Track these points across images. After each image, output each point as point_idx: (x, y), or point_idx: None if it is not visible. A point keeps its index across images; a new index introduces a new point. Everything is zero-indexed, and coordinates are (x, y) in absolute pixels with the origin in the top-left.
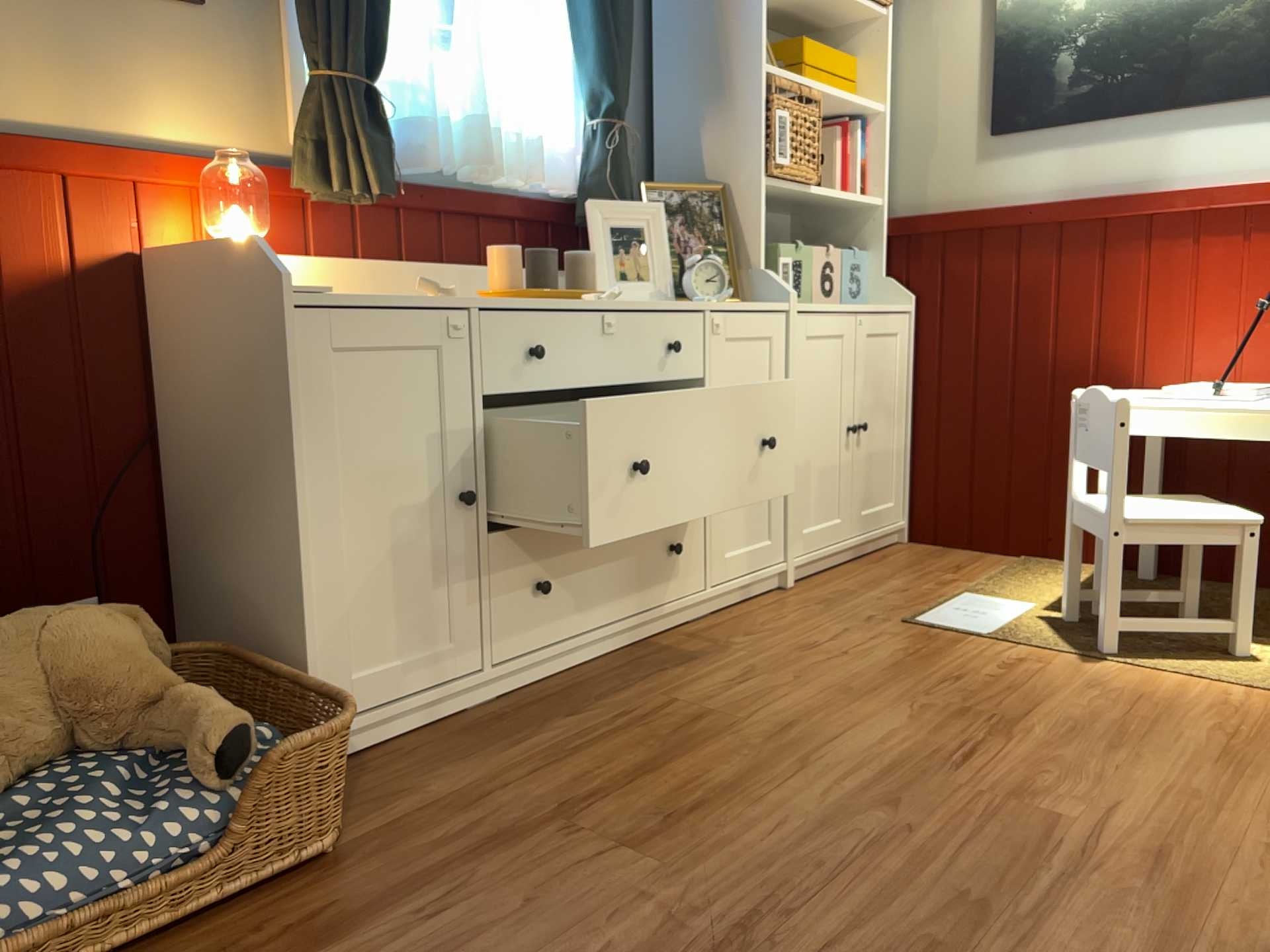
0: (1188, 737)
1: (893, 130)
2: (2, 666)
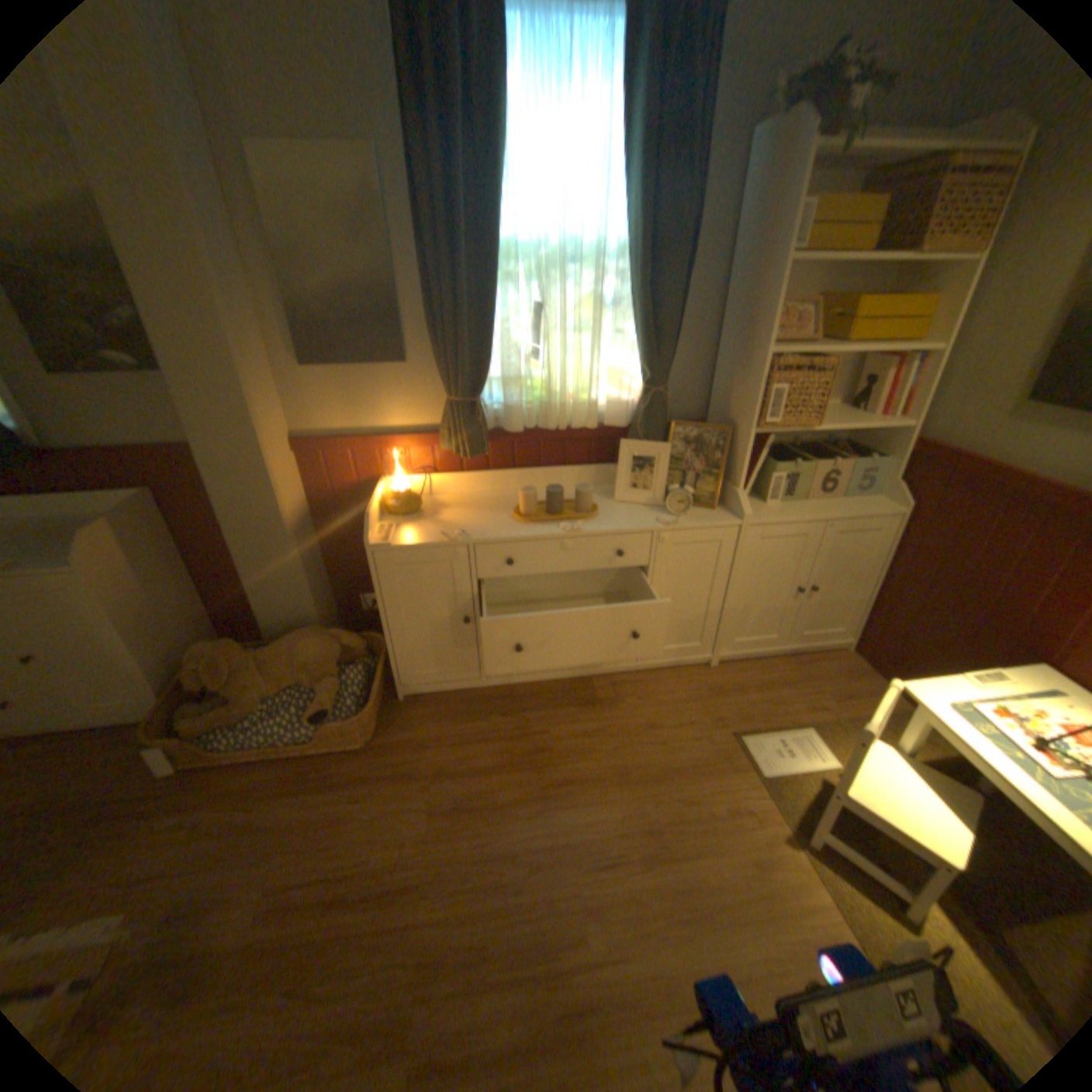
0: (743, 954)
1: (953, 363)
2: (282, 657)
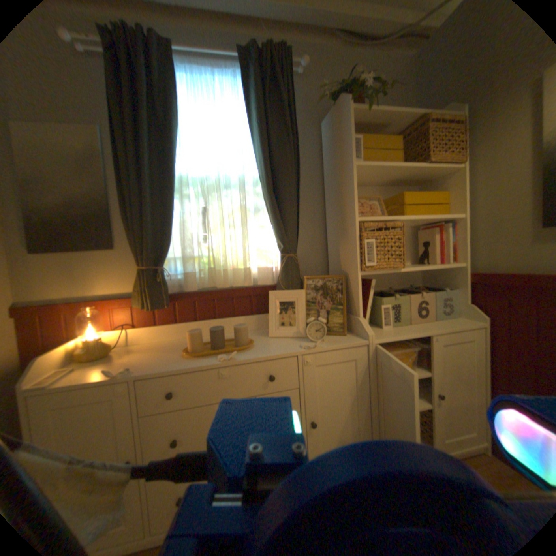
0: None
1: (474, 225)
2: None
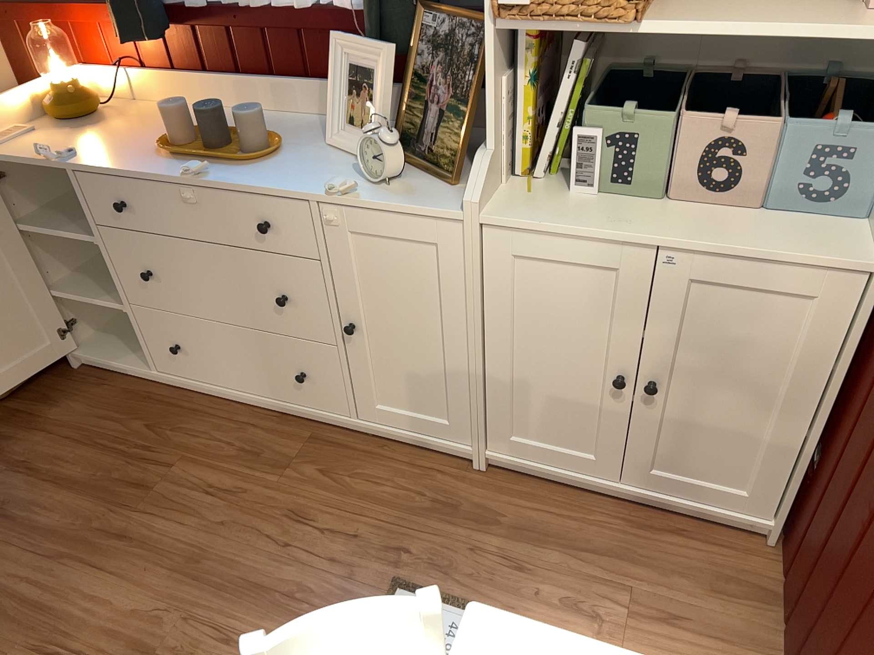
0: None
1: None
2: None
